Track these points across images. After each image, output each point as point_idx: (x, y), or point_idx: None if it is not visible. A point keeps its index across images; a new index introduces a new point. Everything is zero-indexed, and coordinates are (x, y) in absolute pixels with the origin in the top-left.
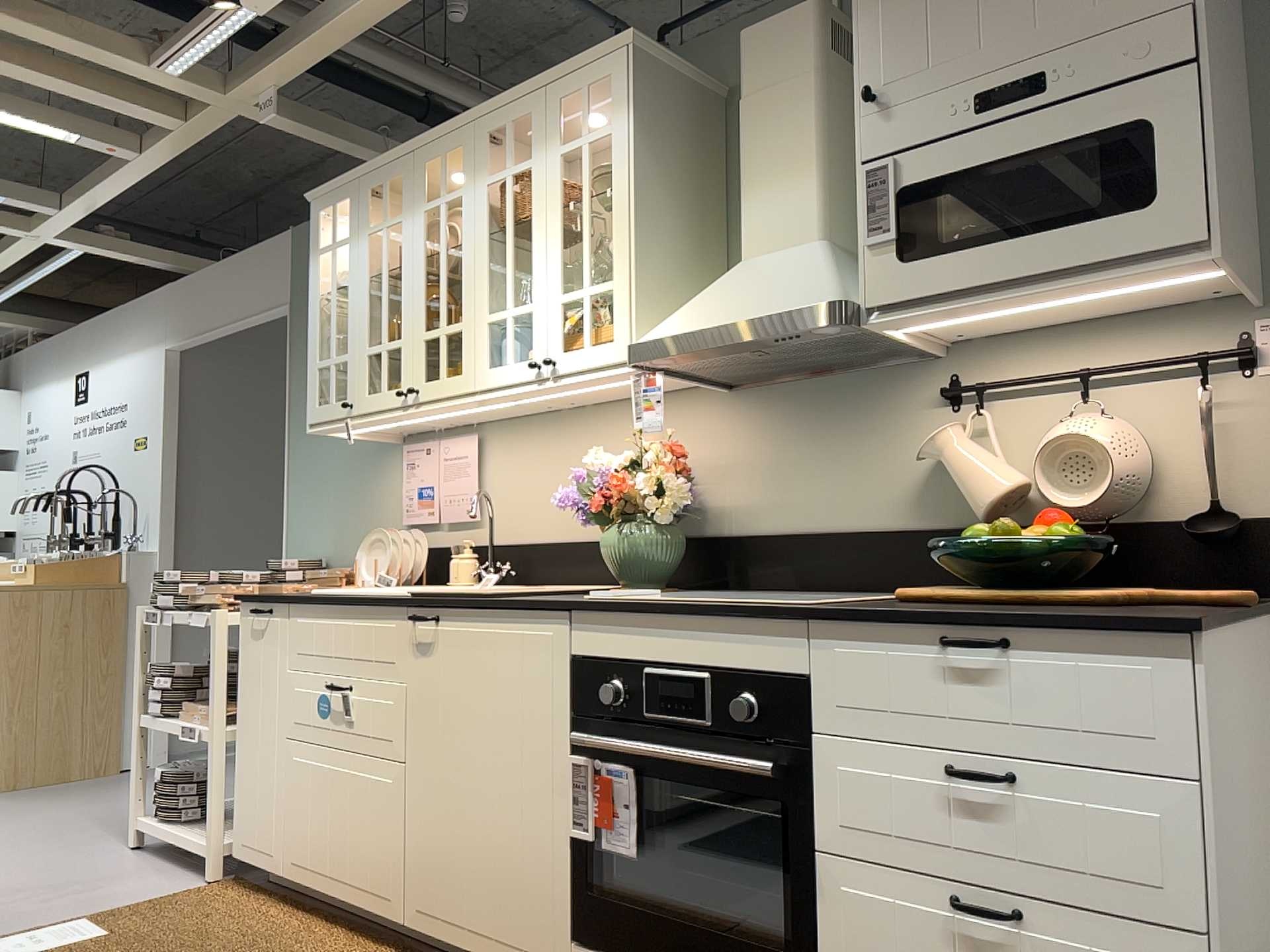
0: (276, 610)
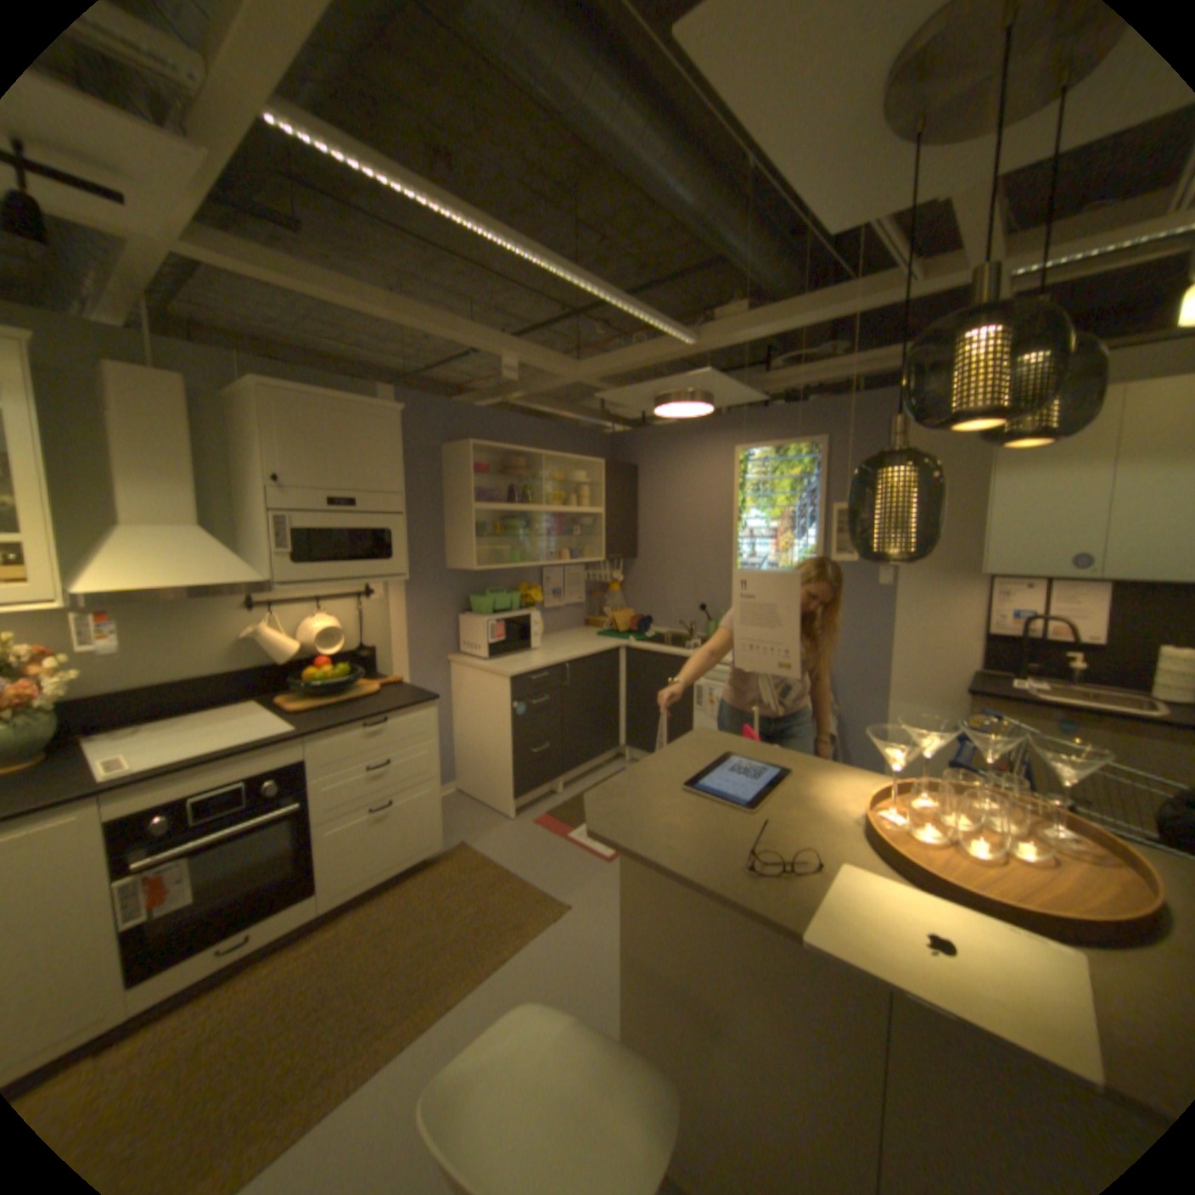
0: None
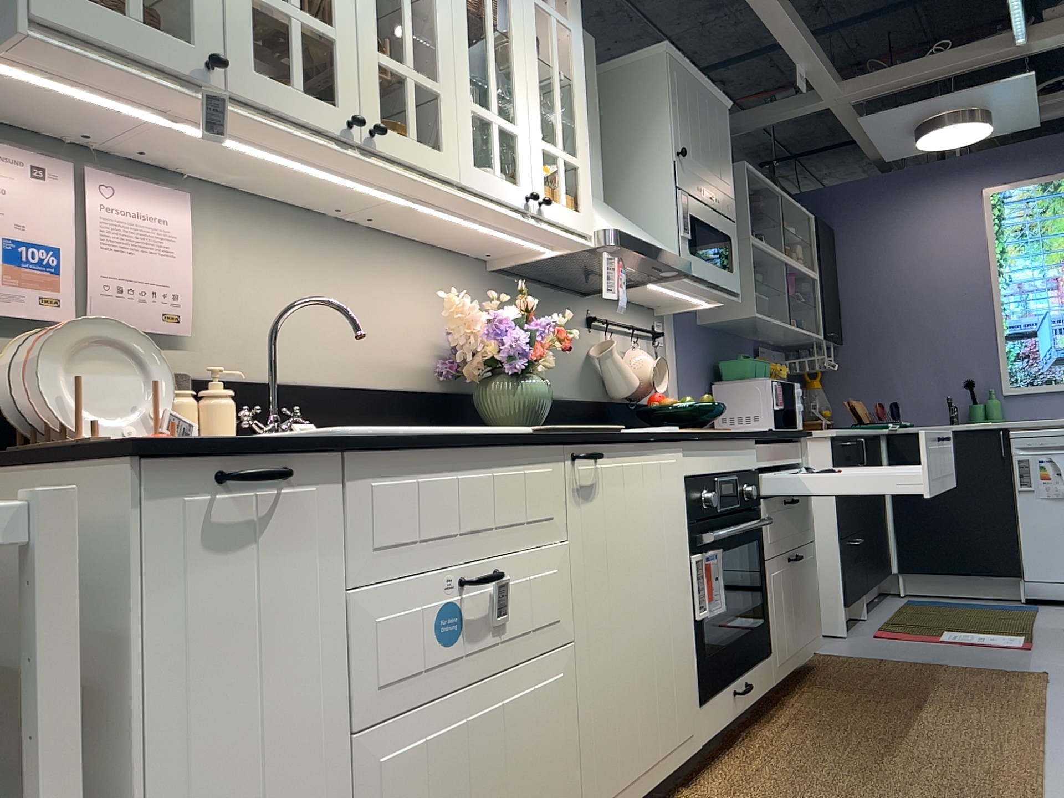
0: (297, 470)
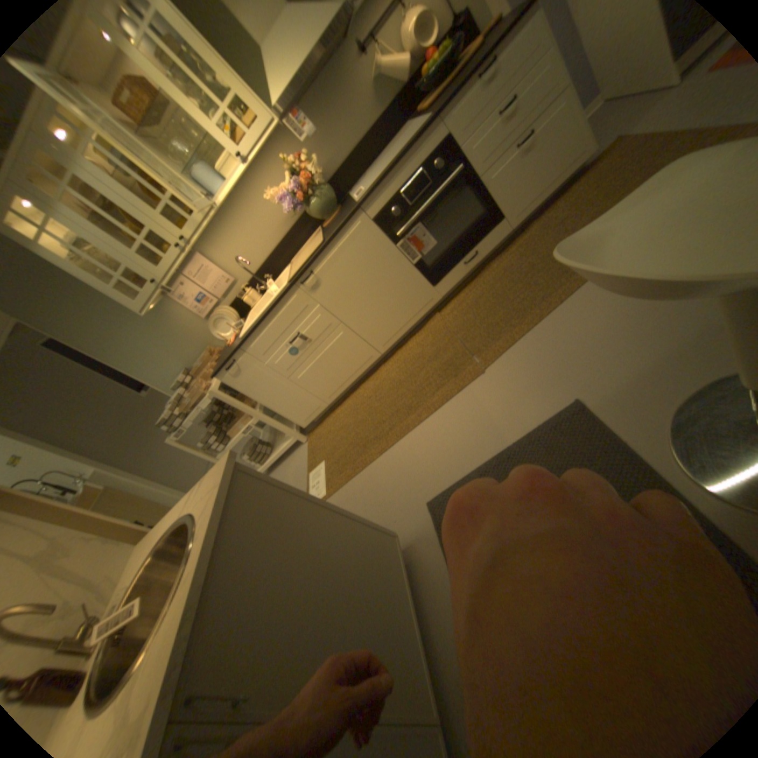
0: (237, 356)
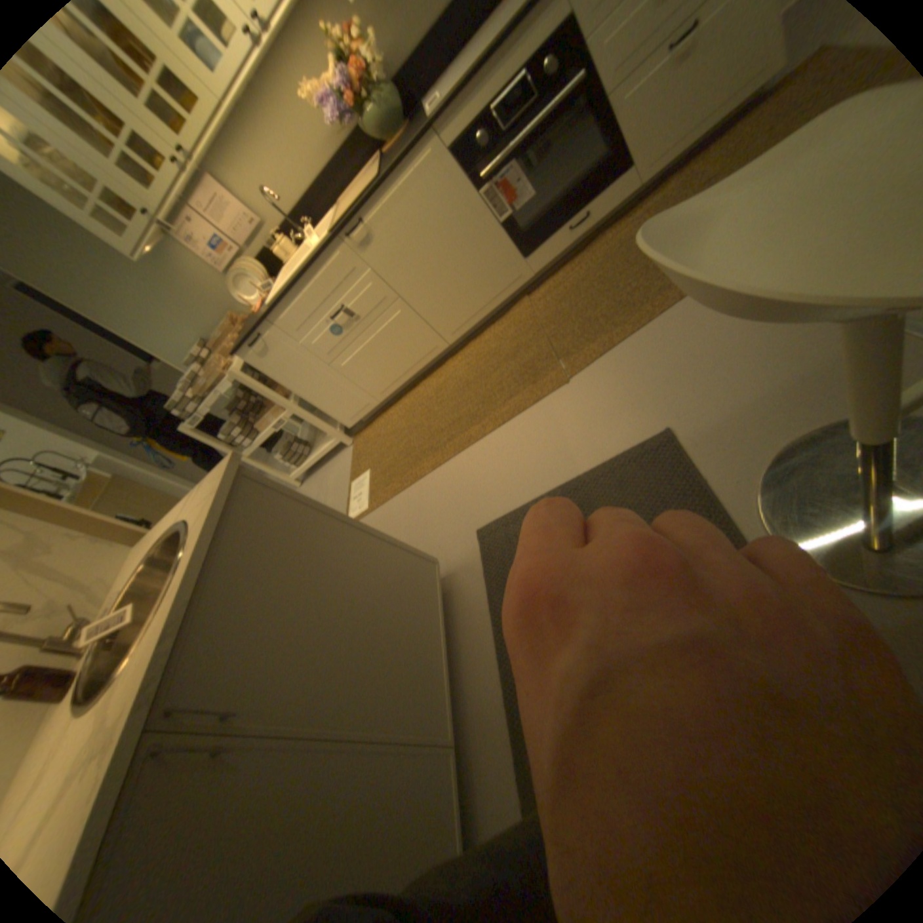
0: (263, 329)
